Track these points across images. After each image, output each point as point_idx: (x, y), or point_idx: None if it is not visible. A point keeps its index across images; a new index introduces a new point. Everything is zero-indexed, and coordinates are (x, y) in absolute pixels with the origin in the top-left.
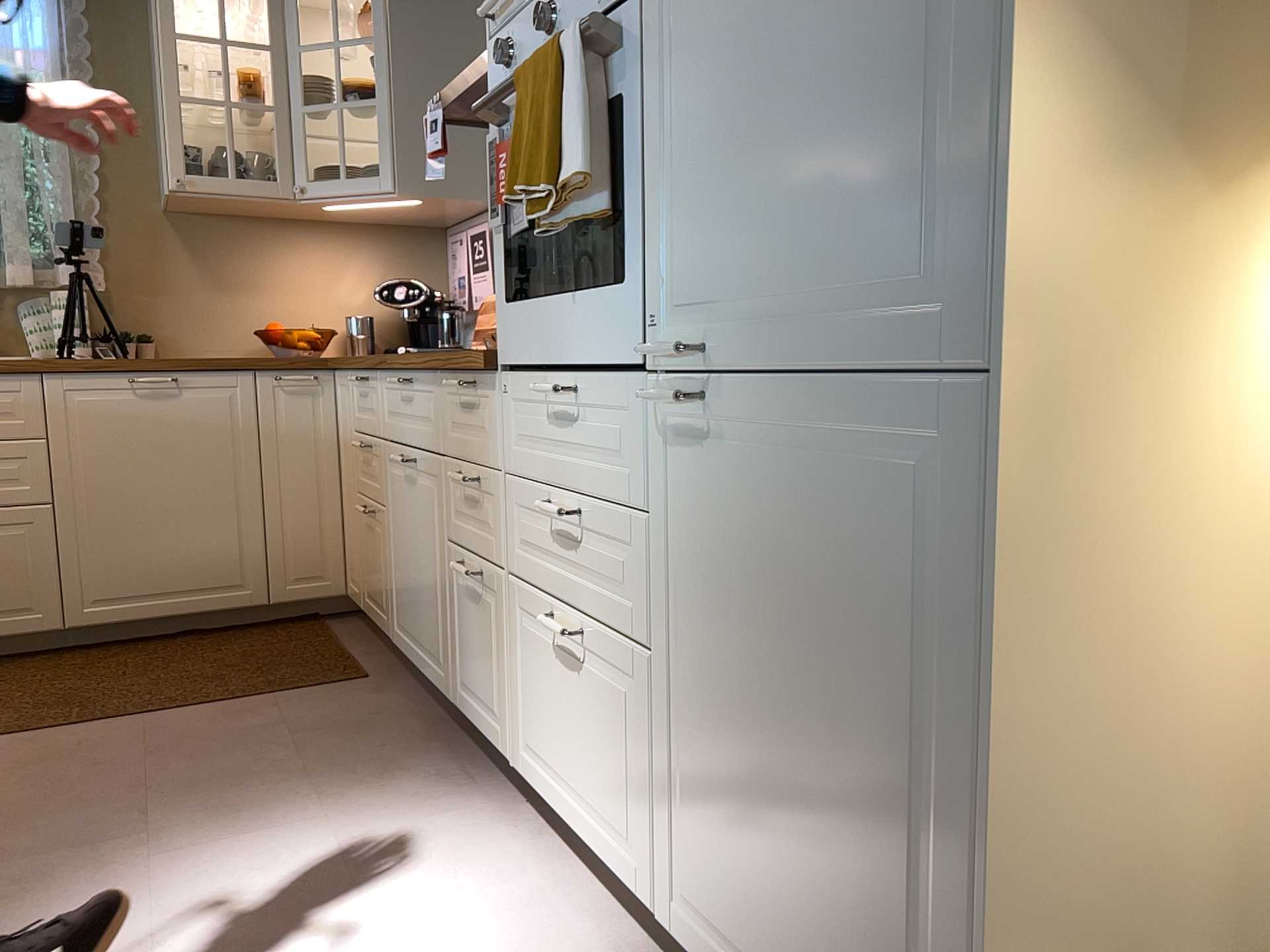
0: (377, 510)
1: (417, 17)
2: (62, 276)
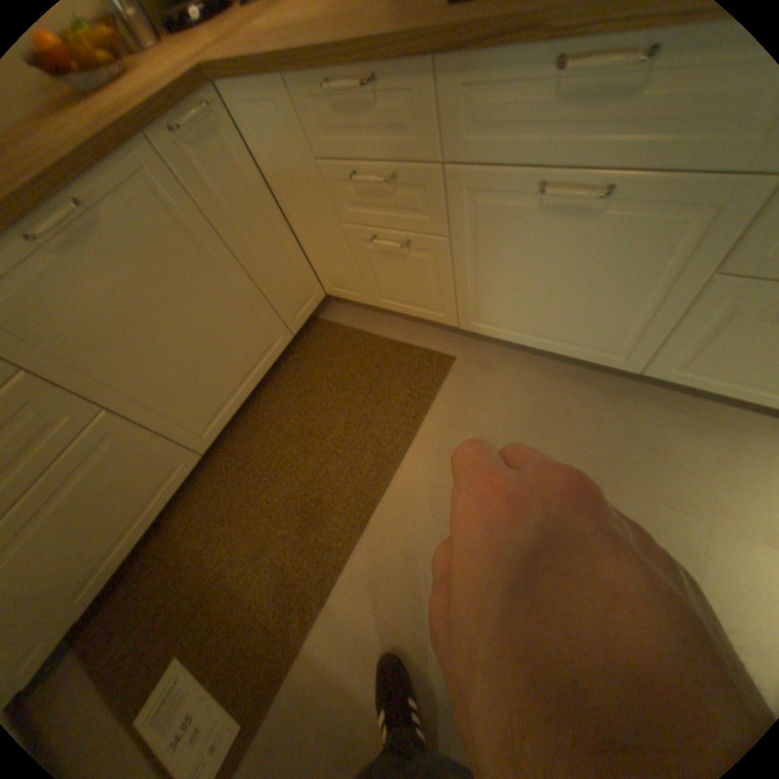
0: (414, 239)
1: None
2: None
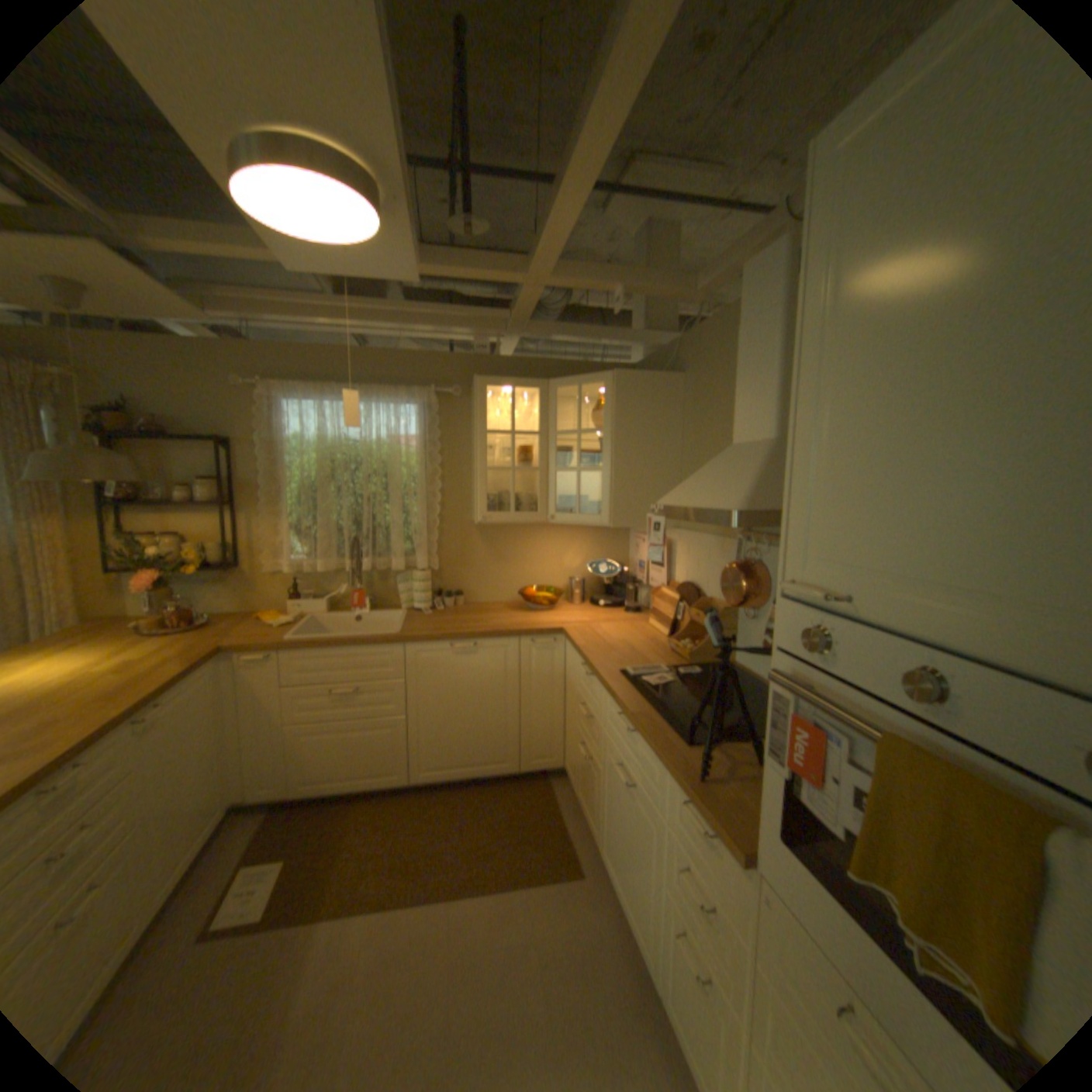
0: (593, 760)
1: (631, 415)
2: (418, 564)
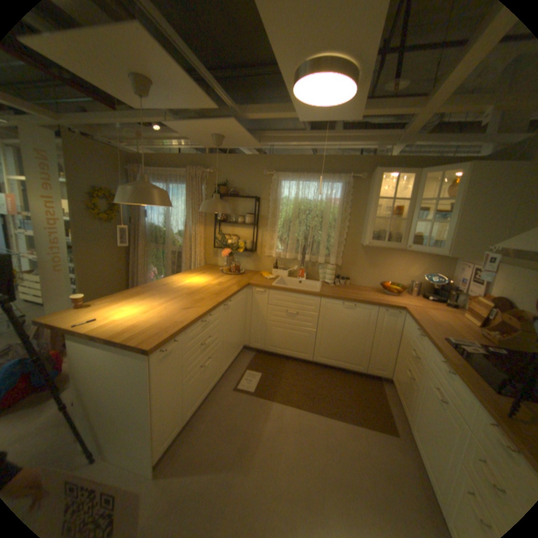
0: (416, 381)
1: (480, 189)
2: (330, 261)
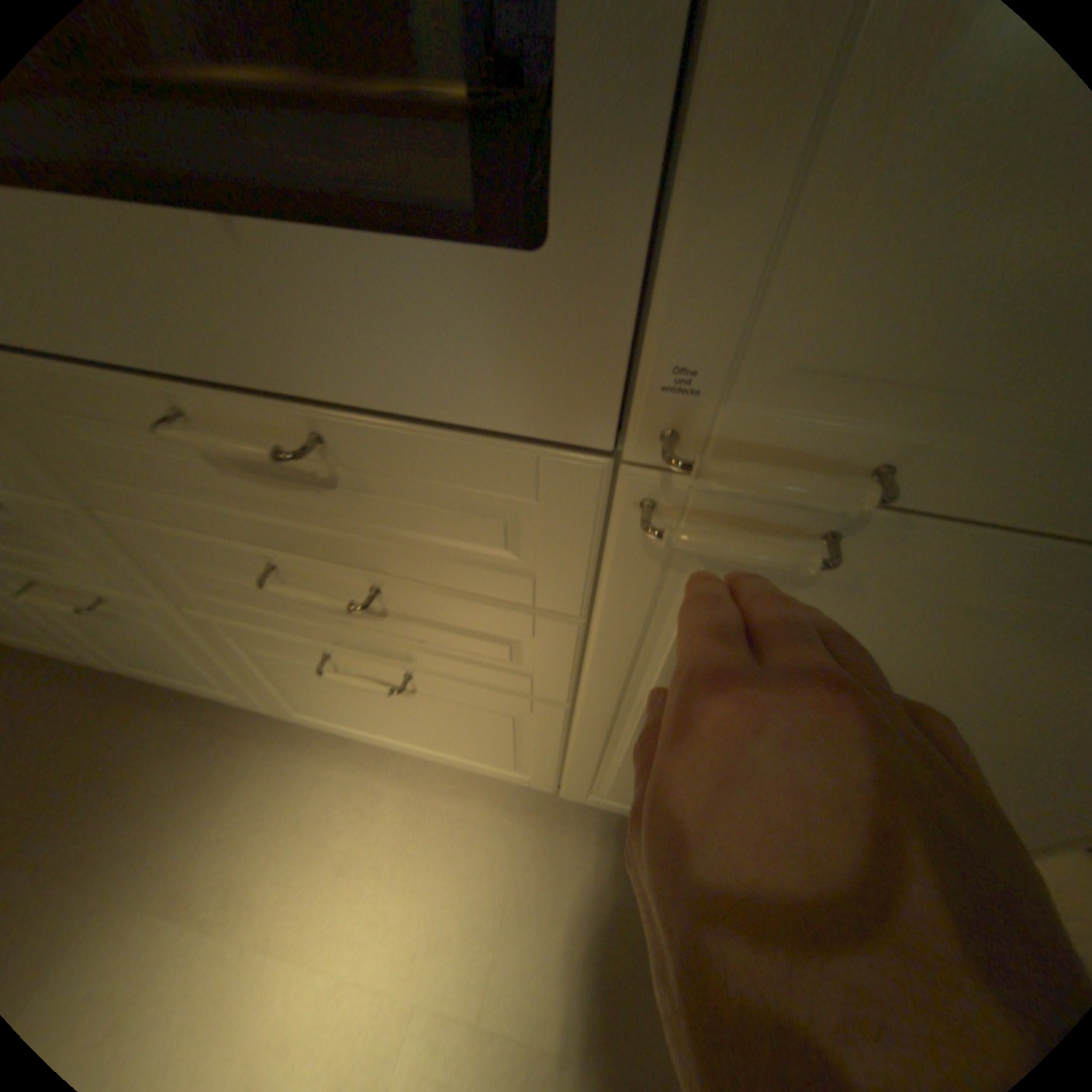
0: None
1: None
2: None
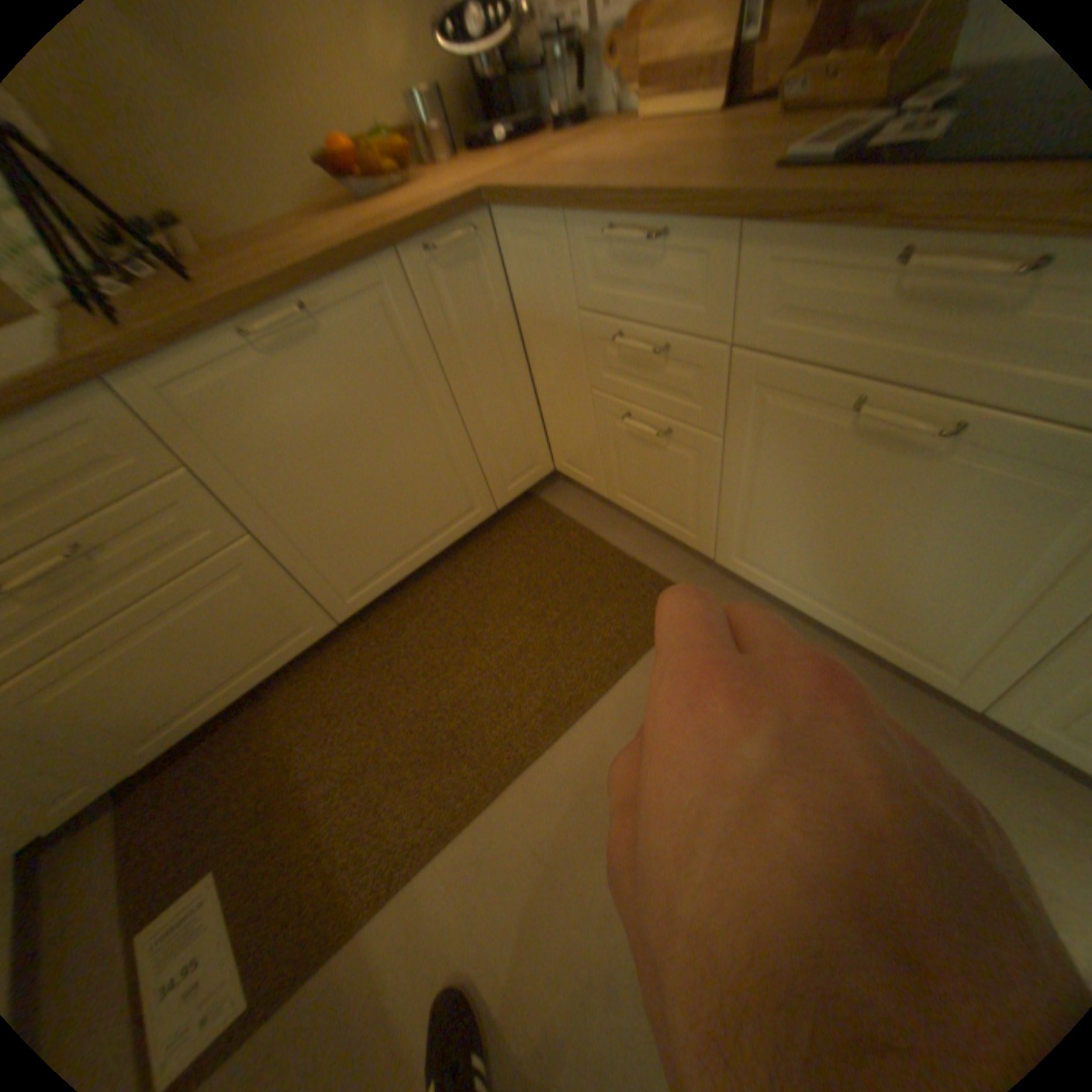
0: (676, 429)
1: None
2: None
